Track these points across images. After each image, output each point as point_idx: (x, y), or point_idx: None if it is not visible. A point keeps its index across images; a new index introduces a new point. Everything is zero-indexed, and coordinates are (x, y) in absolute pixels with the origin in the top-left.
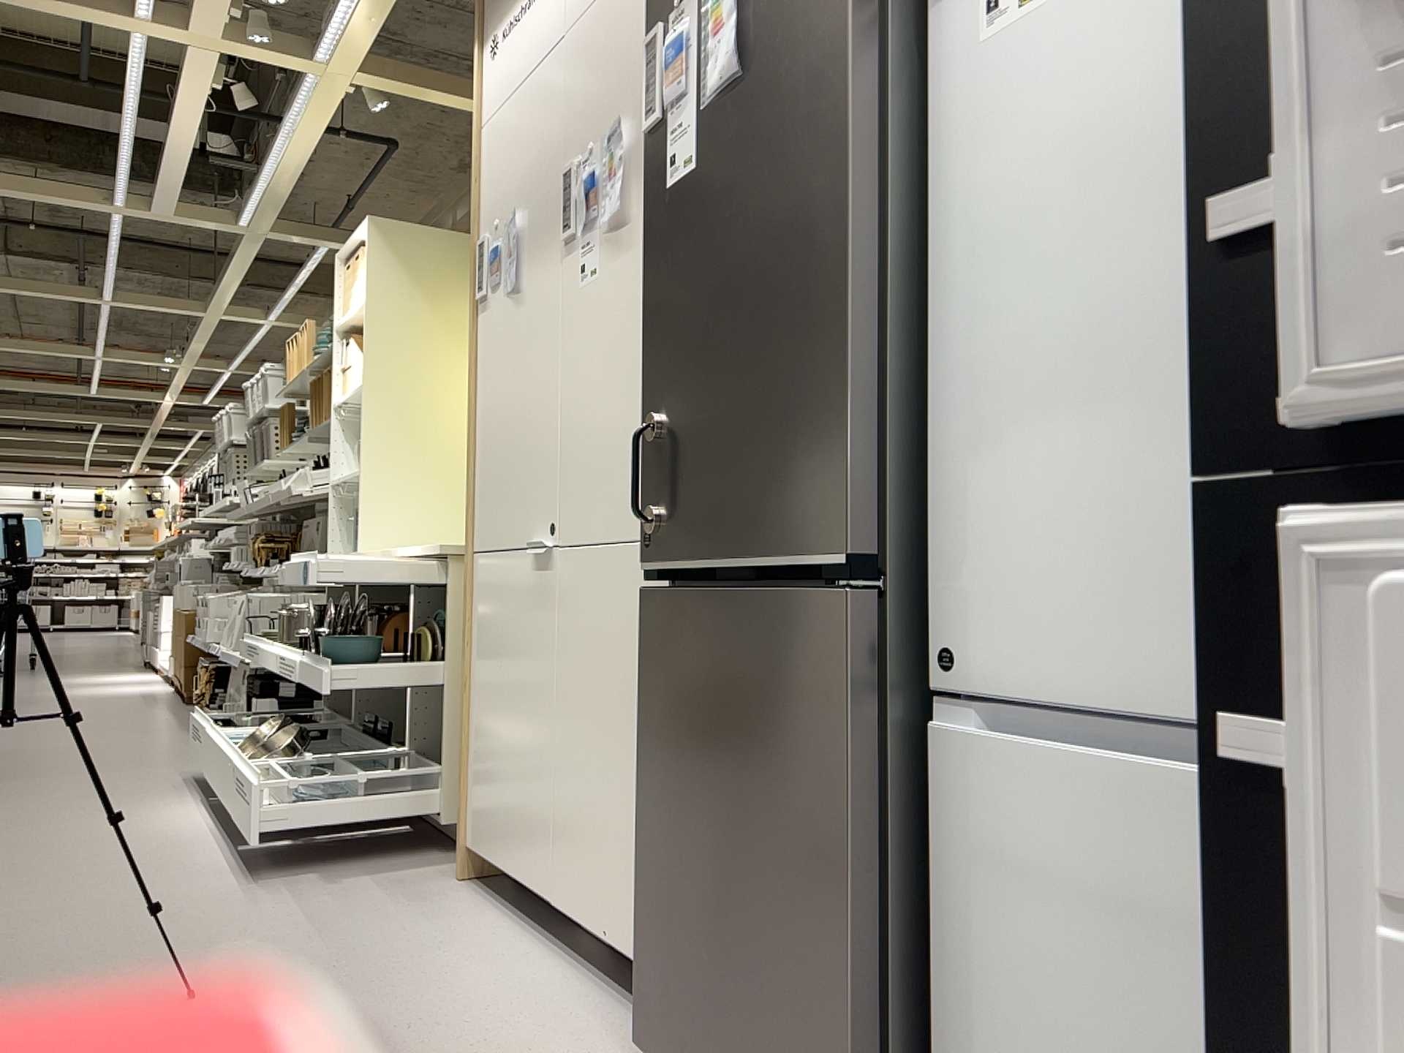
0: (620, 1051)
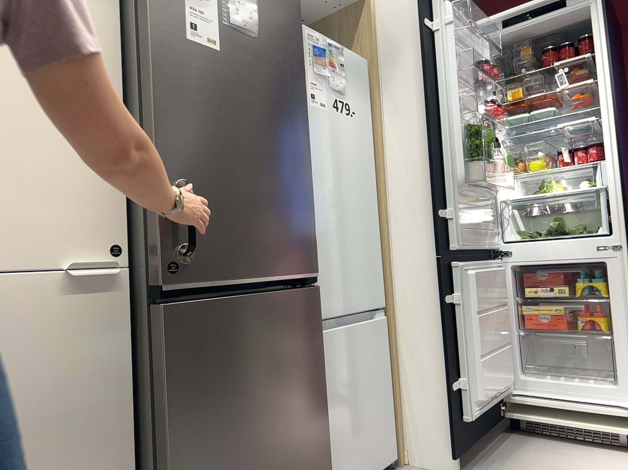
0: None
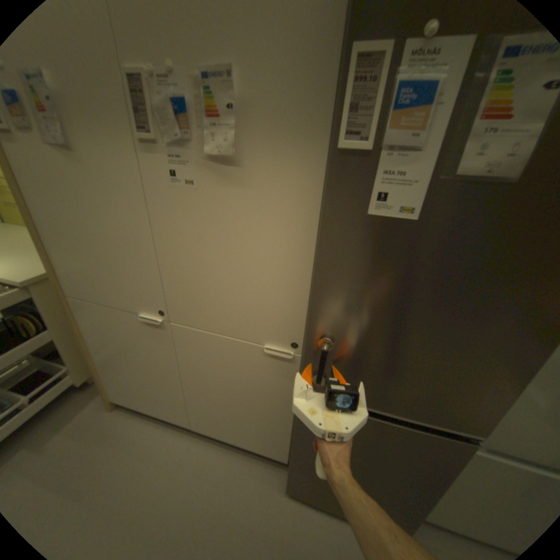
0: (270, 486)
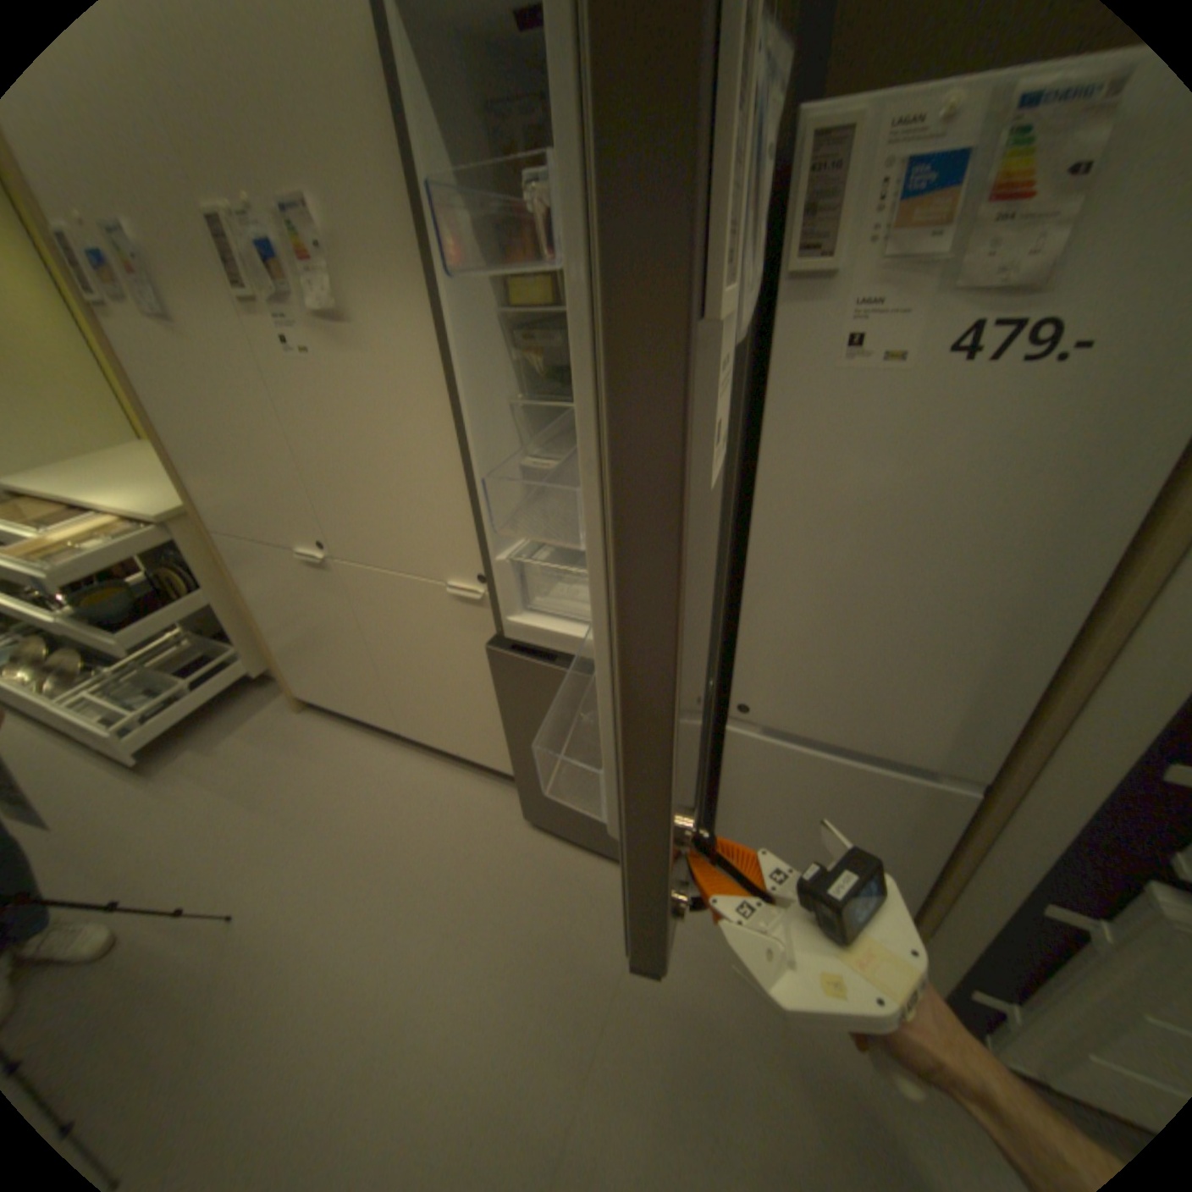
0: (506, 812)
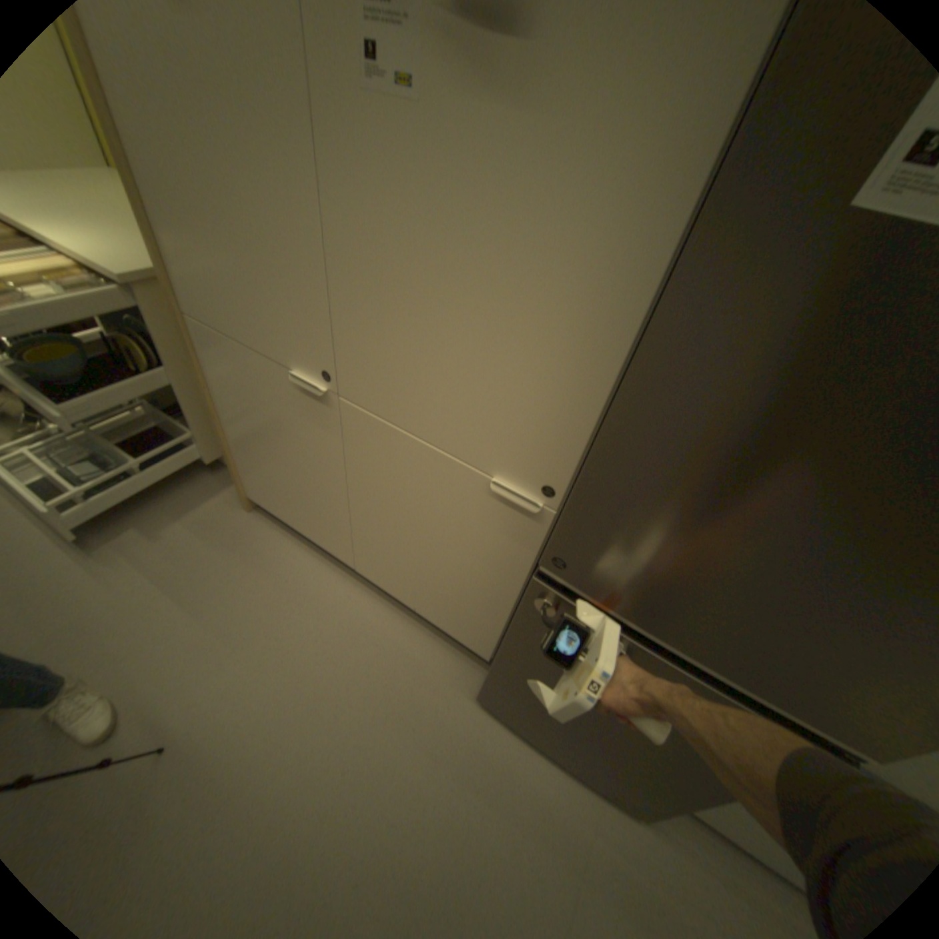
0: (456, 682)
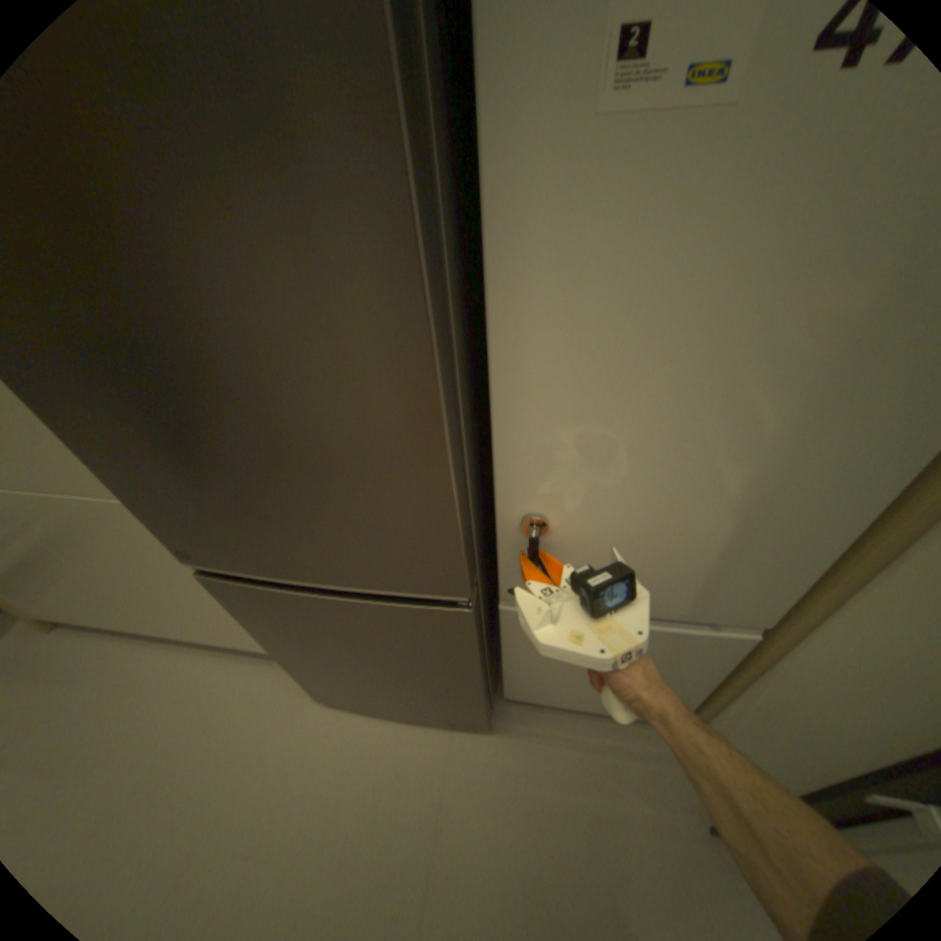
0: (297, 694)
